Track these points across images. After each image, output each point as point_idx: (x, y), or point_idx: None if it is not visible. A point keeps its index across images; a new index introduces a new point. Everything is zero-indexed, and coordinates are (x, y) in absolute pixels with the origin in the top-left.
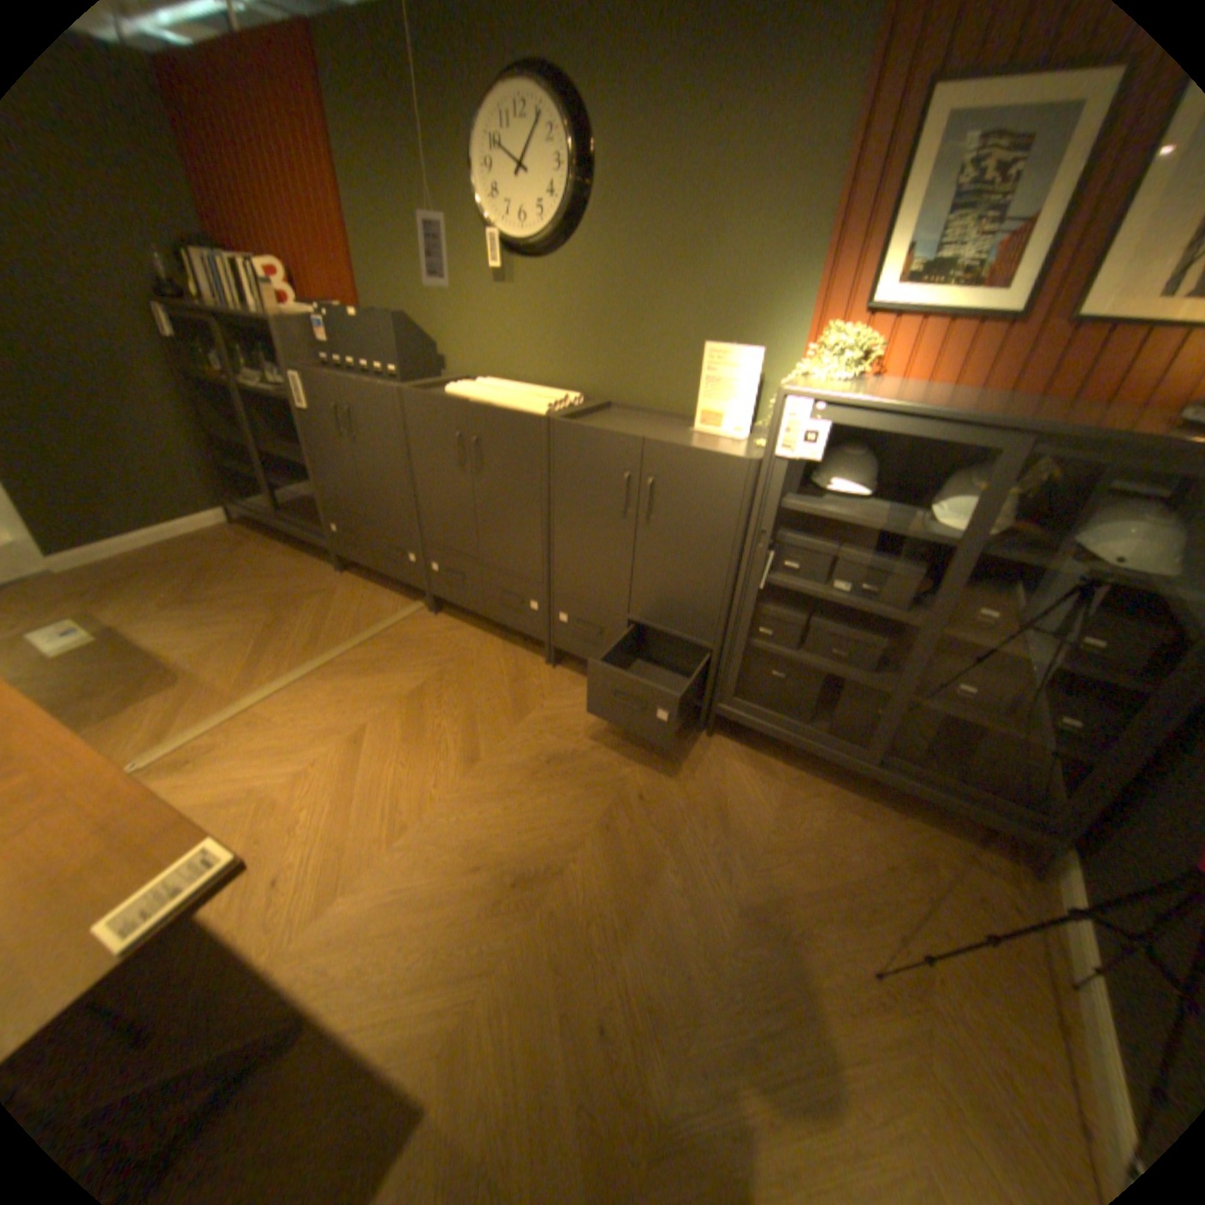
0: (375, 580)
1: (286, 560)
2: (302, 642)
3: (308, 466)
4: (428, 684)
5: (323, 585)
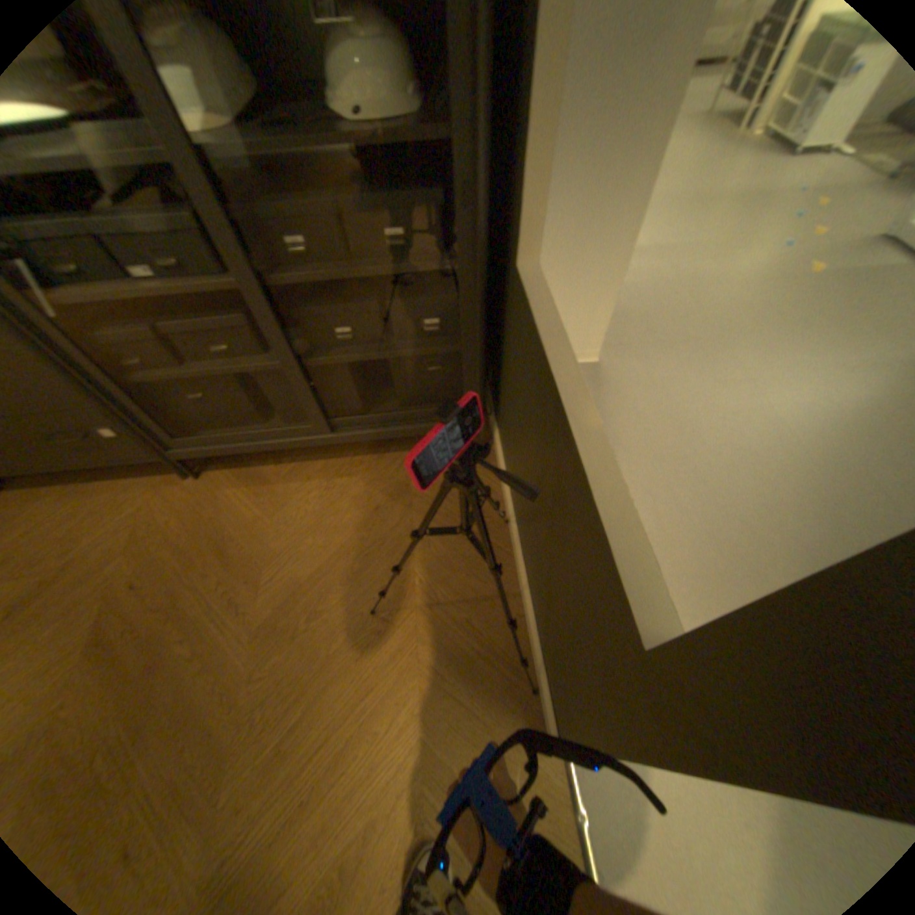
0: None
1: None
2: None
3: None
4: None
5: None
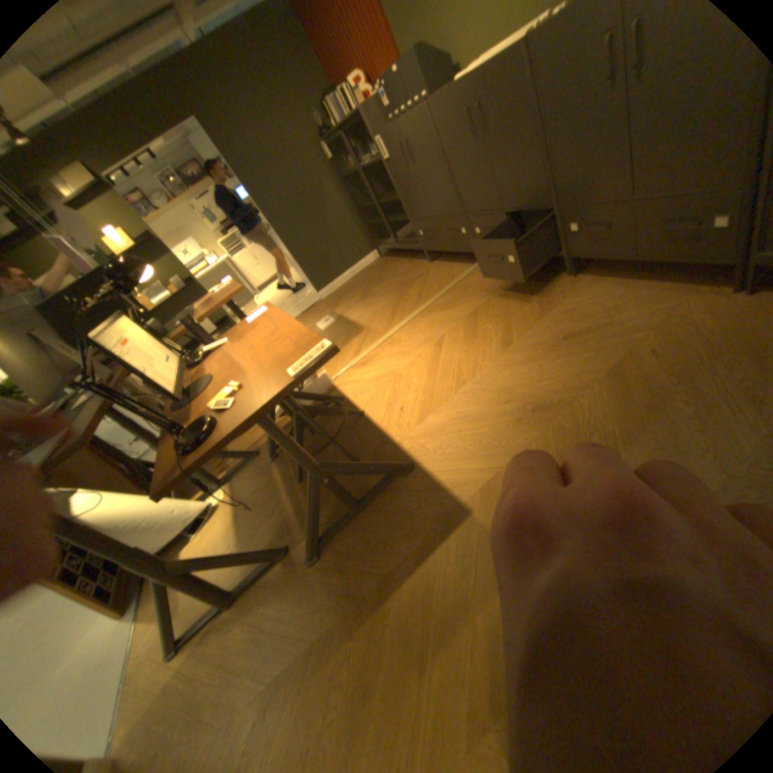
0: (451, 259)
1: (406, 264)
2: (413, 301)
3: (401, 197)
4: (481, 306)
5: (423, 270)
